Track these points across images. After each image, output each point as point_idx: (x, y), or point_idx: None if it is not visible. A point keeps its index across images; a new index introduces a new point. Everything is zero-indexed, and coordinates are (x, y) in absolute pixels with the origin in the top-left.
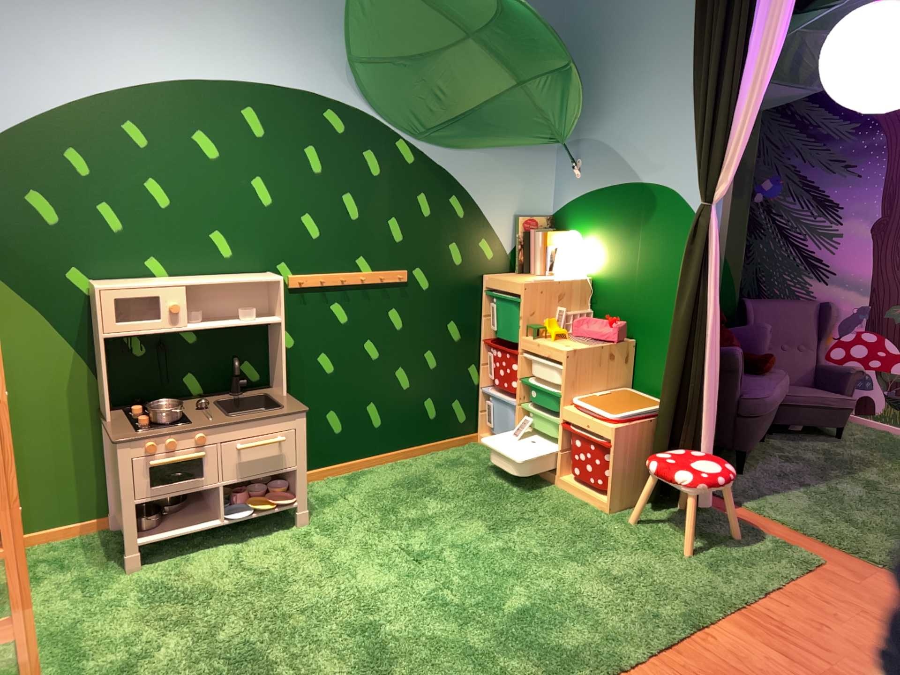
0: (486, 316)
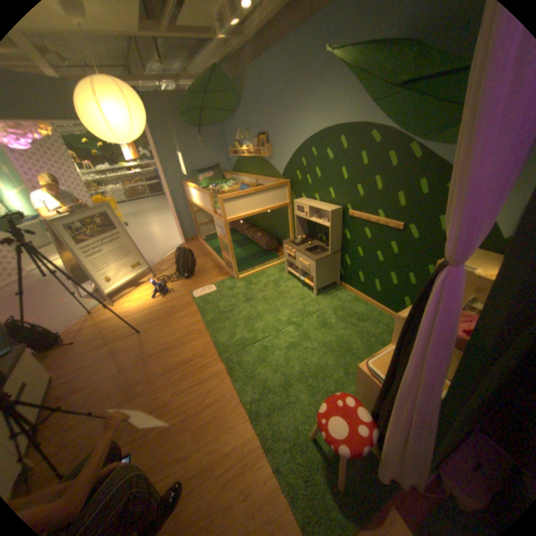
0: None
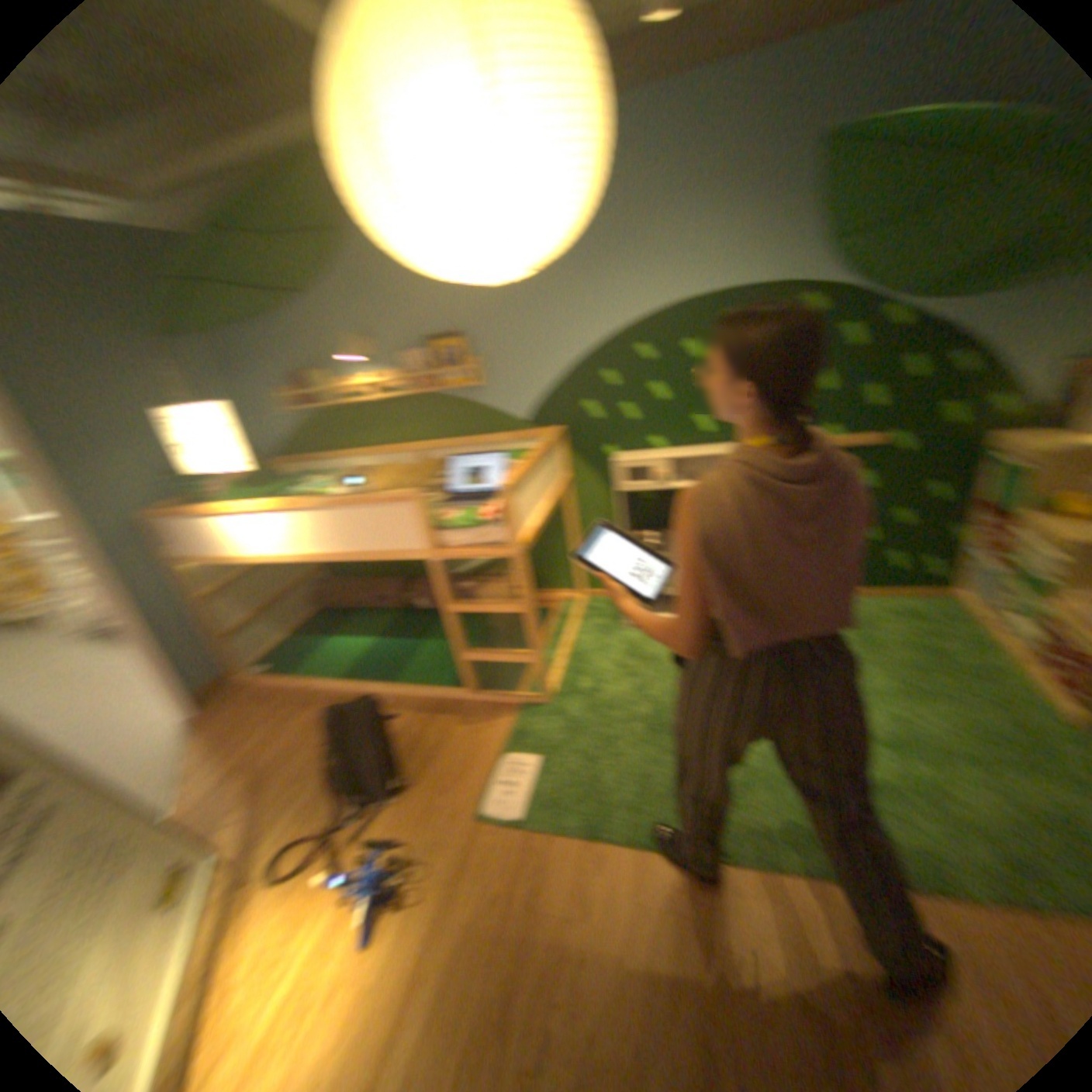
0: (984, 479)
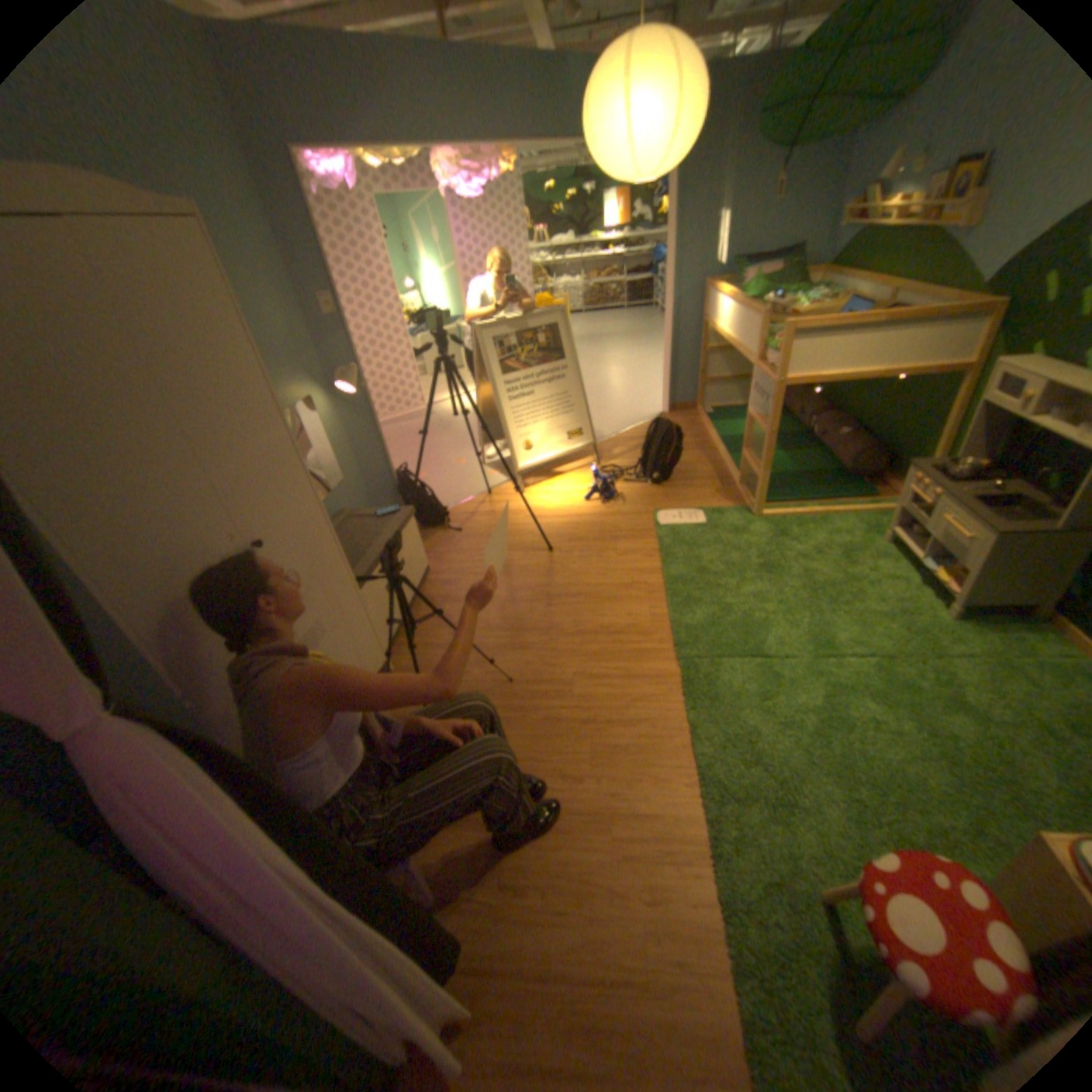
0: None
